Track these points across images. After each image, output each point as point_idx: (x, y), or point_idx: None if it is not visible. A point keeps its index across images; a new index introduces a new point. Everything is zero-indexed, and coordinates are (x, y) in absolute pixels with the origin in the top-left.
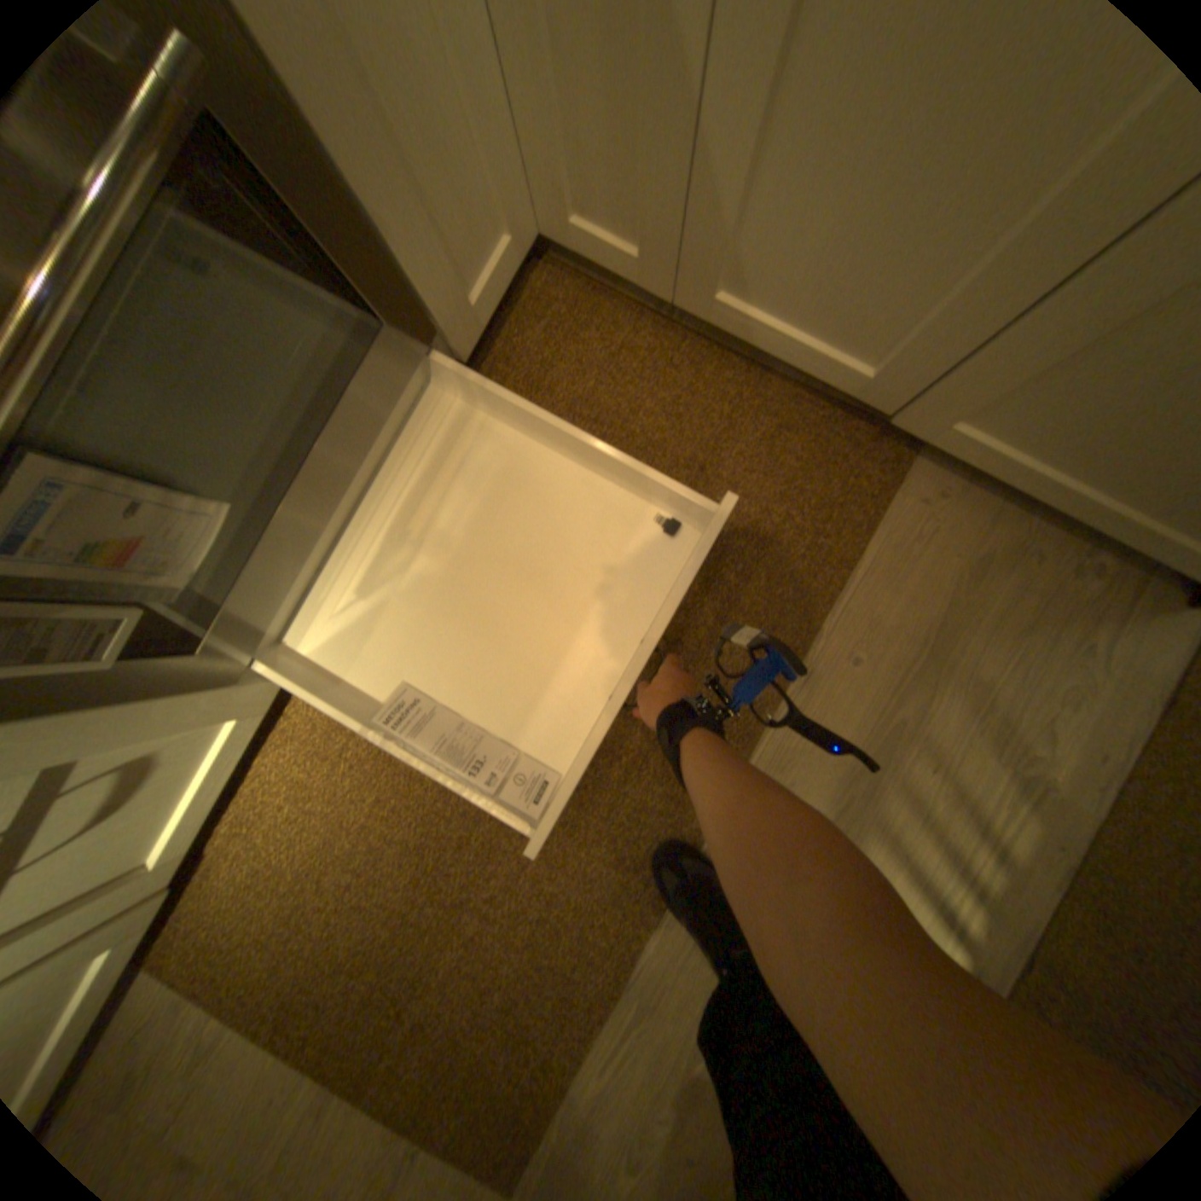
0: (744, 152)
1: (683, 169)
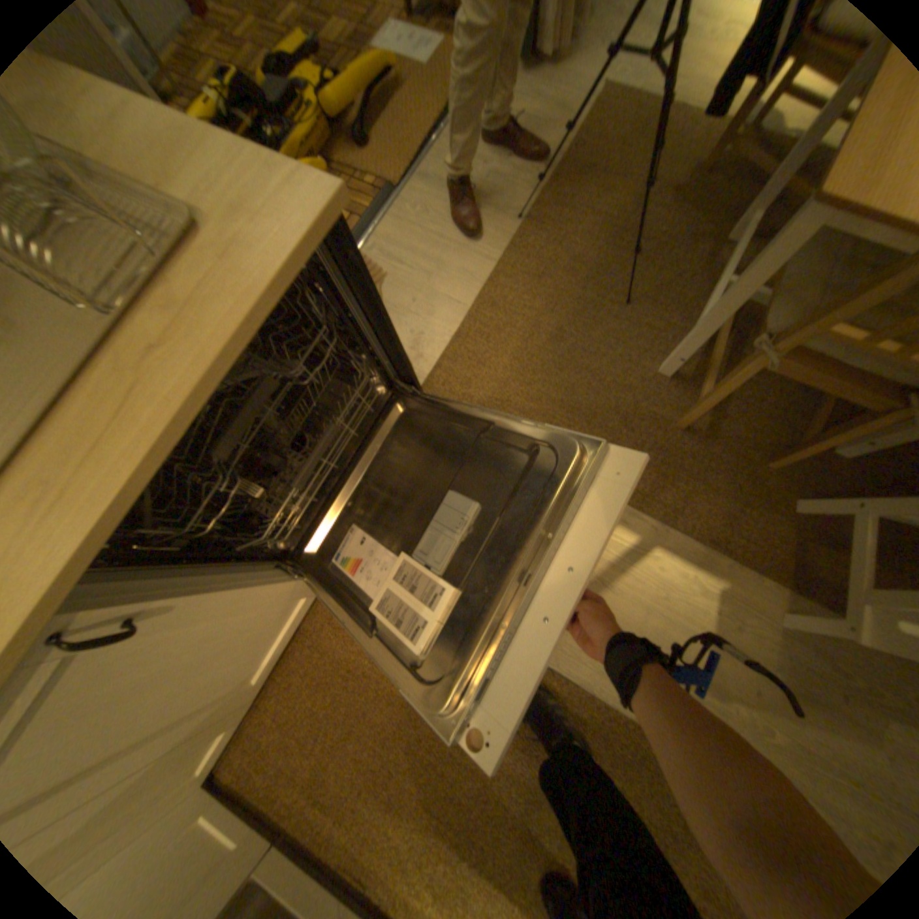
0: (186, 724)
1: (186, 744)
